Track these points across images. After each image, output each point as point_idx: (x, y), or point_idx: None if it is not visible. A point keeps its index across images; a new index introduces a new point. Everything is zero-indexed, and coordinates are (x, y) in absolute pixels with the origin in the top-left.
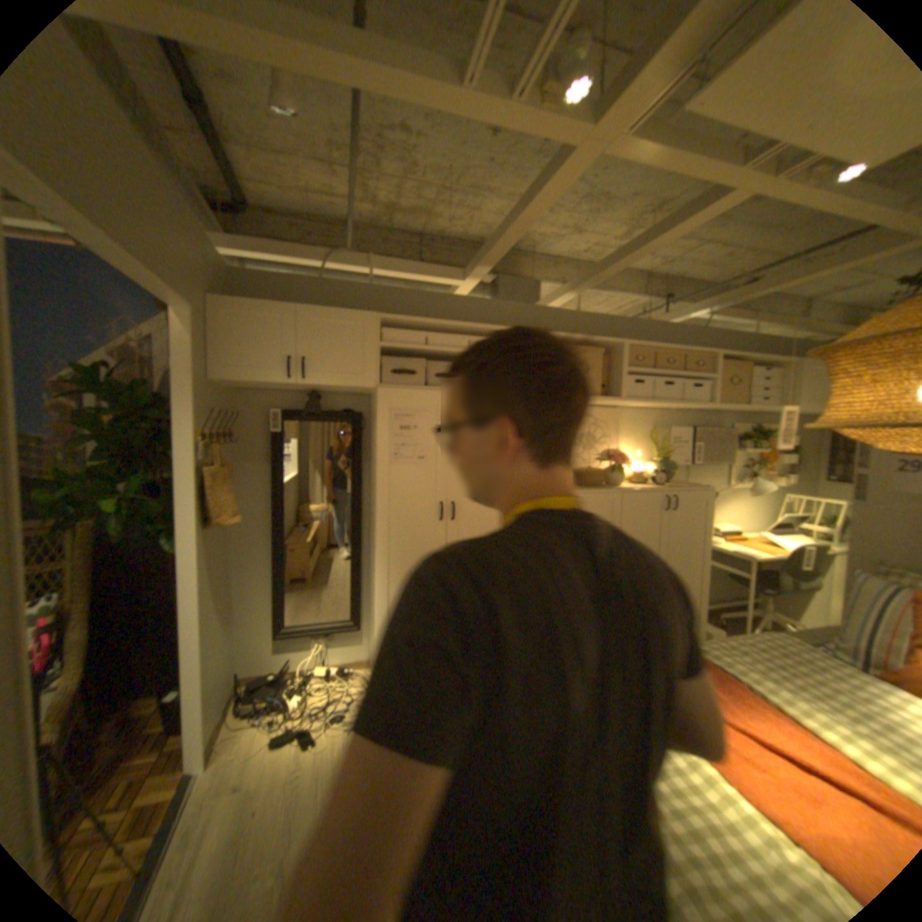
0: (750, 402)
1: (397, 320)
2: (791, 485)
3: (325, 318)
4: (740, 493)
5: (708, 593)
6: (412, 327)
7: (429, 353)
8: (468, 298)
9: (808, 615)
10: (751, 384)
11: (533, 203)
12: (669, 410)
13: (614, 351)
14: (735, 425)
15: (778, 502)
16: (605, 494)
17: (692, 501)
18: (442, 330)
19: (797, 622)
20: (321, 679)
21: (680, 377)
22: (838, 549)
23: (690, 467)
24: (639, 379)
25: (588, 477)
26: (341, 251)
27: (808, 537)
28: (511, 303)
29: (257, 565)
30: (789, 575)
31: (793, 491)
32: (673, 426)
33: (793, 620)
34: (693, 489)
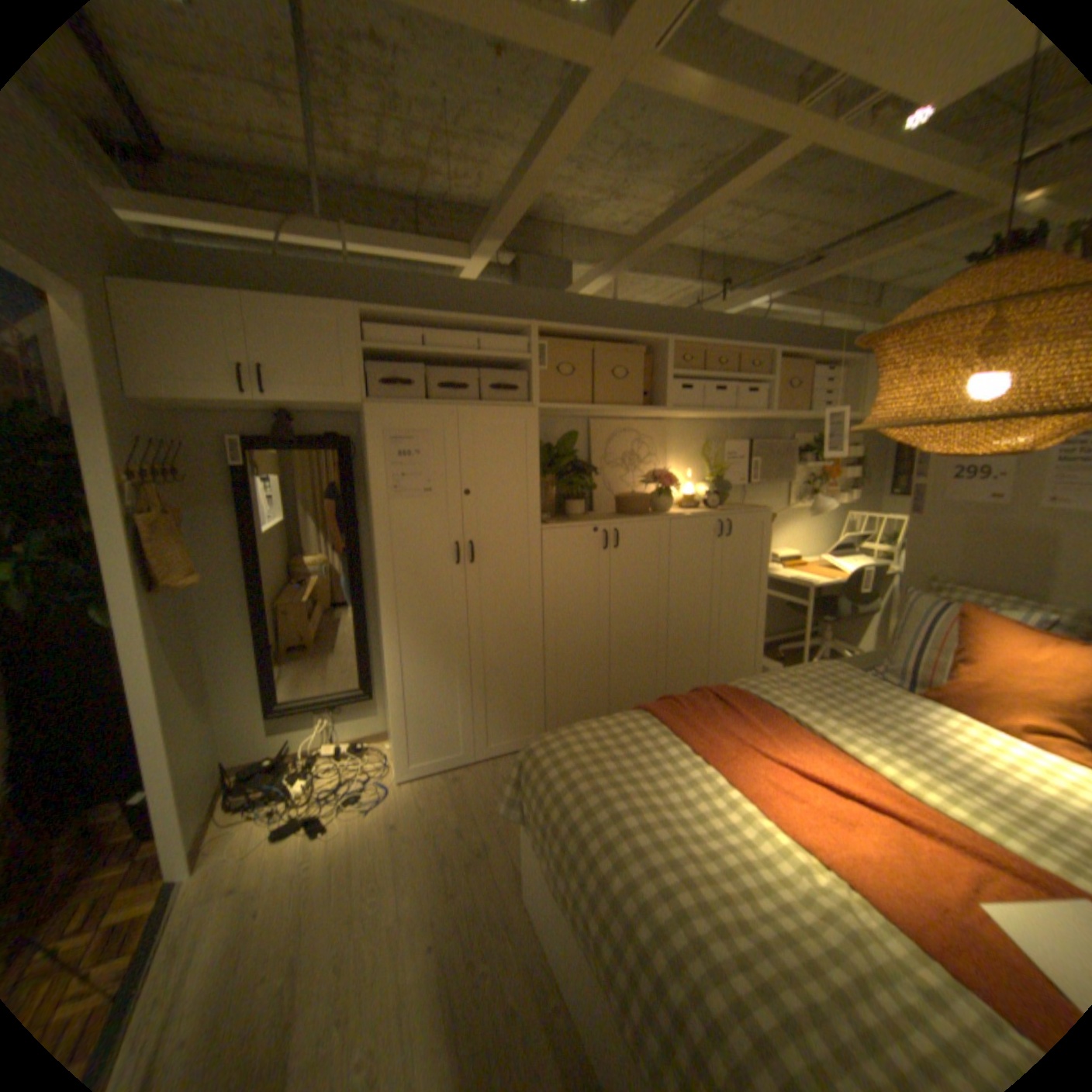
0: (811, 408)
1: (381, 312)
2: (853, 502)
3: (281, 311)
4: (800, 513)
5: (763, 624)
6: (402, 321)
7: (428, 356)
8: (475, 282)
9: (866, 638)
10: (813, 387)
11: (544, 149)
12: (723, 421)
13: (657, 350)
14: (796, 436)
15: (840, 521)
16: (650, 522)
17: (747, 524)
18: (442, 325)
19: (855, 647)
20: (329, 758)
21: (733, 380)
22: (897, 568)
23: (746, 486)
24: (687, 384)
25: (631, 503)
26: (298, 216)
27: (869, 556)
28: (531, 290)
29: (231, 633)
30: (848, 599)
31: (855, 508)
32: (727, 439)
33: (851, 646)
34: (747, 511)
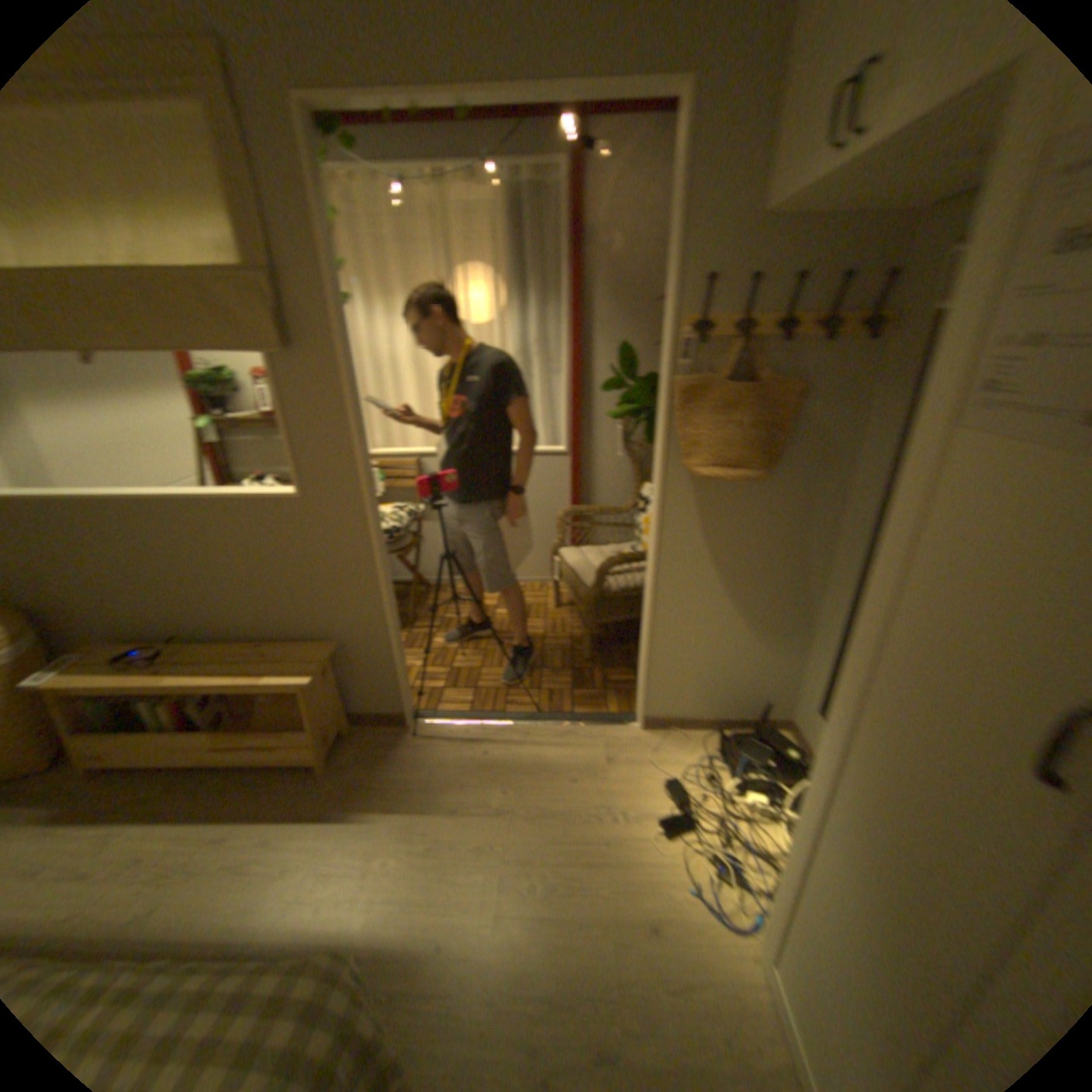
0: None
1: None
2: None
3: None
4: None
5: None
6: None
7: None
8: None
9: None
10: None
11: None
12: None
13: None
14: None
15: None
16: None
17: None
18: None
19: None
20: None
21: None
22: None
23: None
24: None
25: None
26: None
27: None
28: None
29: (852, 587)
30: None
31: None
32: None
33: None
34: None
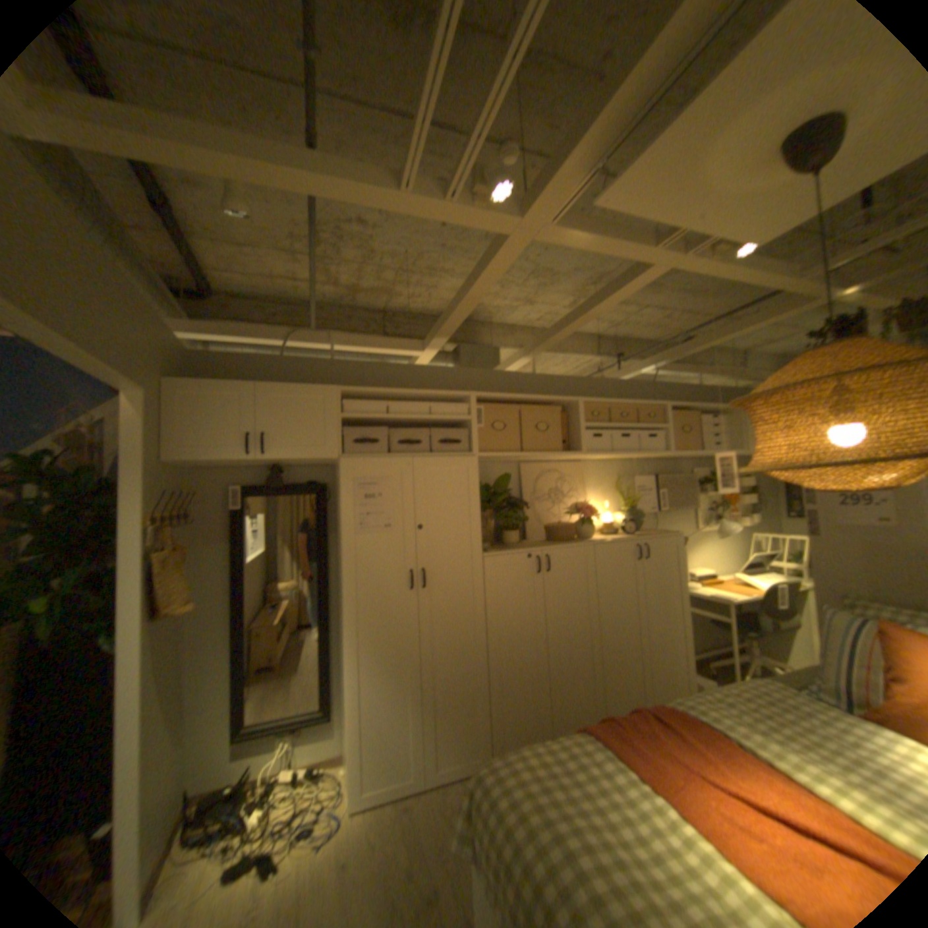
0: (703, 447)
1: (357, 391)
2: (755, 524)
3: (284, 393)
4: (709, 535)
5: (692, 641)
6: (372, 396)
7: (391, 421)
8: (427, 366)
9: (794, 655)
10: (702, 431)
11: (477, 281)
12: (630, 460)
13: (570, 408)
14: (694, 470)
15: (746, 542)
16: (577, 547)
17: (663, 548)
18: (402, 398)
19: (784, 664)
20: (286, 784)
21: (635, 428)
22: (809, 585)
23: (657, 513)
24: (597, 433)
25: (559, 531)
26: (301, 329)
27: (780, 574)
28: (469, 369)
29: (213, 656)
30: (769, 615)
31: (758, 530)
32: (636, 475)
33: (780, 662)
34: (661, 535)
